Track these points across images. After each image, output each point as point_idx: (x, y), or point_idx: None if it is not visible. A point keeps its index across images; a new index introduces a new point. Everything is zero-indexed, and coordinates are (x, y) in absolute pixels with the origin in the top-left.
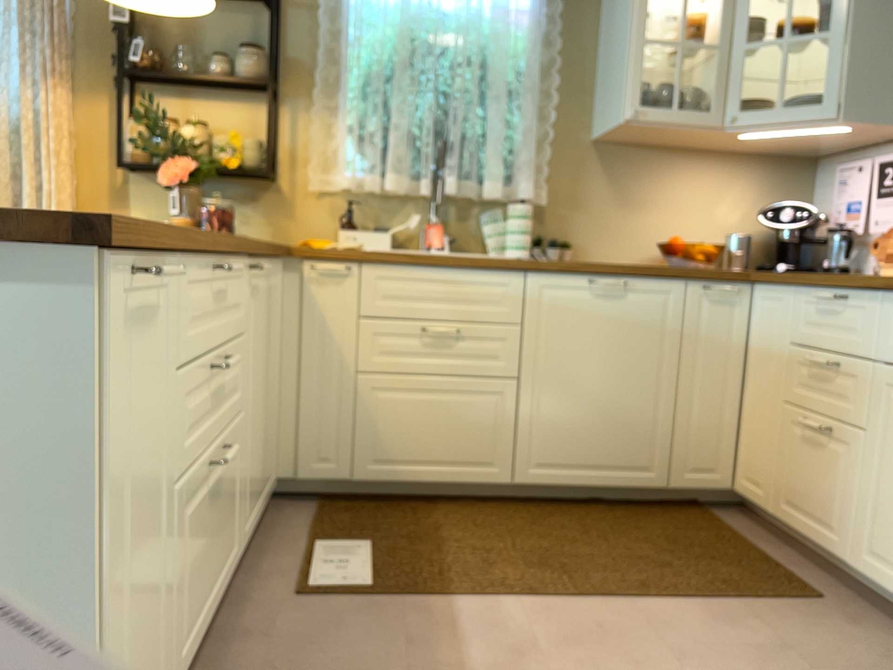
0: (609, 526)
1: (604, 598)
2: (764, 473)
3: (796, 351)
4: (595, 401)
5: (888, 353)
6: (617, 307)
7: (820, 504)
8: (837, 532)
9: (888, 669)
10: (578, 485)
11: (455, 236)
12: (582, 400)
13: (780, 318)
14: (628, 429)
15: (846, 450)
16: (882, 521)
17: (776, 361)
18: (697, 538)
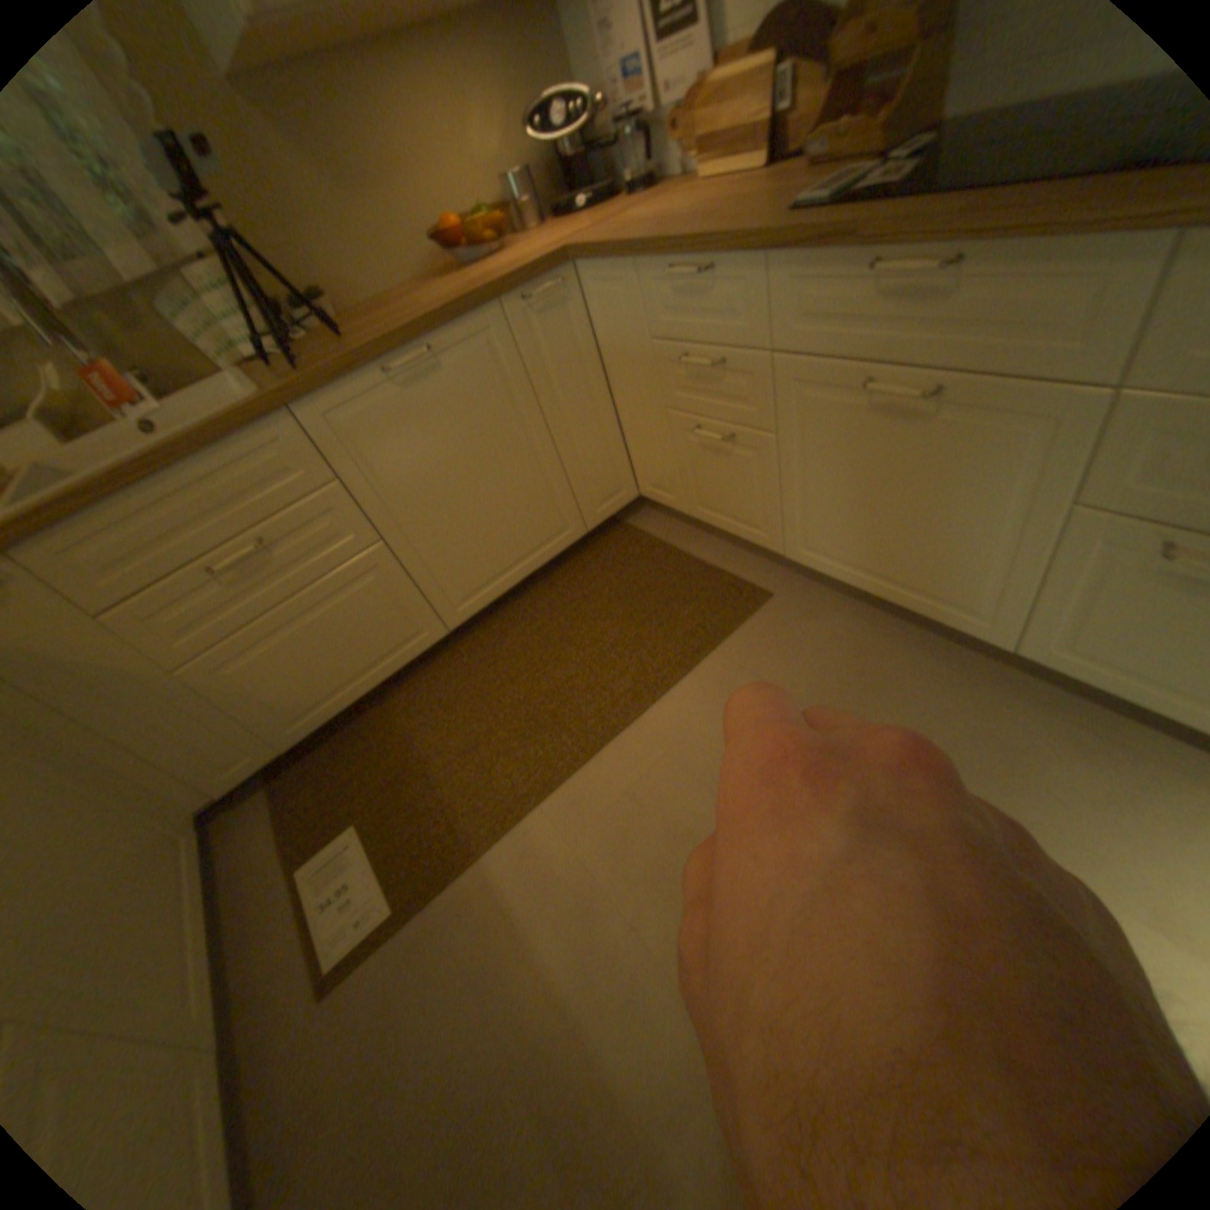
0: (559, 612)
1: (609, 737)
2: (664, 478)
3: (657, 346)
4: (477, 505)
5: (782, 338)
6: (435, 387)
7: (734, 504)
8: (759, 526)
9: (856, 658)
10: (508, 588)
11: (146, 364)
12: (463, 514)
13: (623, 306)
14: (524, 508)
15: (750, 452)
16: (808, 517)
17: (636, 361)
18: (635, 575)
